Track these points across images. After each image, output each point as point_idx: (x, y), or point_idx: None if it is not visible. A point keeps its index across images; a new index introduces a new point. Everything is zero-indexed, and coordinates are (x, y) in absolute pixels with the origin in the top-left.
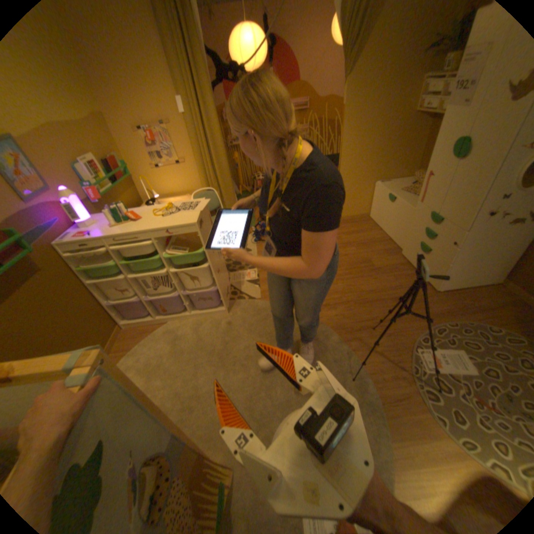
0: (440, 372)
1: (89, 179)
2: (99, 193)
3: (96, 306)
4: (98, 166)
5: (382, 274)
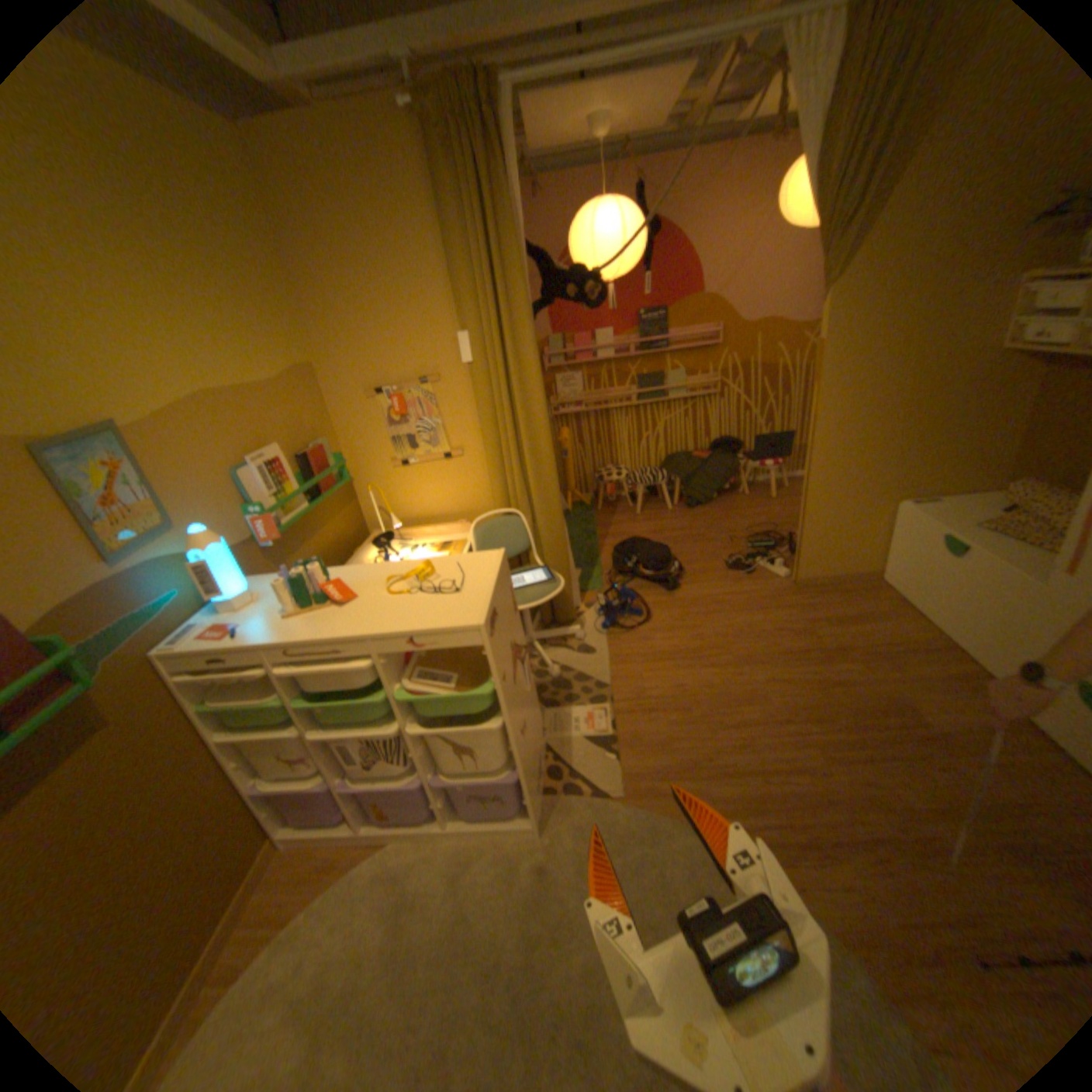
0: None
1: (264, 496)
2: (281, 525)
3: (227, 796)
4: (287, 469)
5: (962, 757)
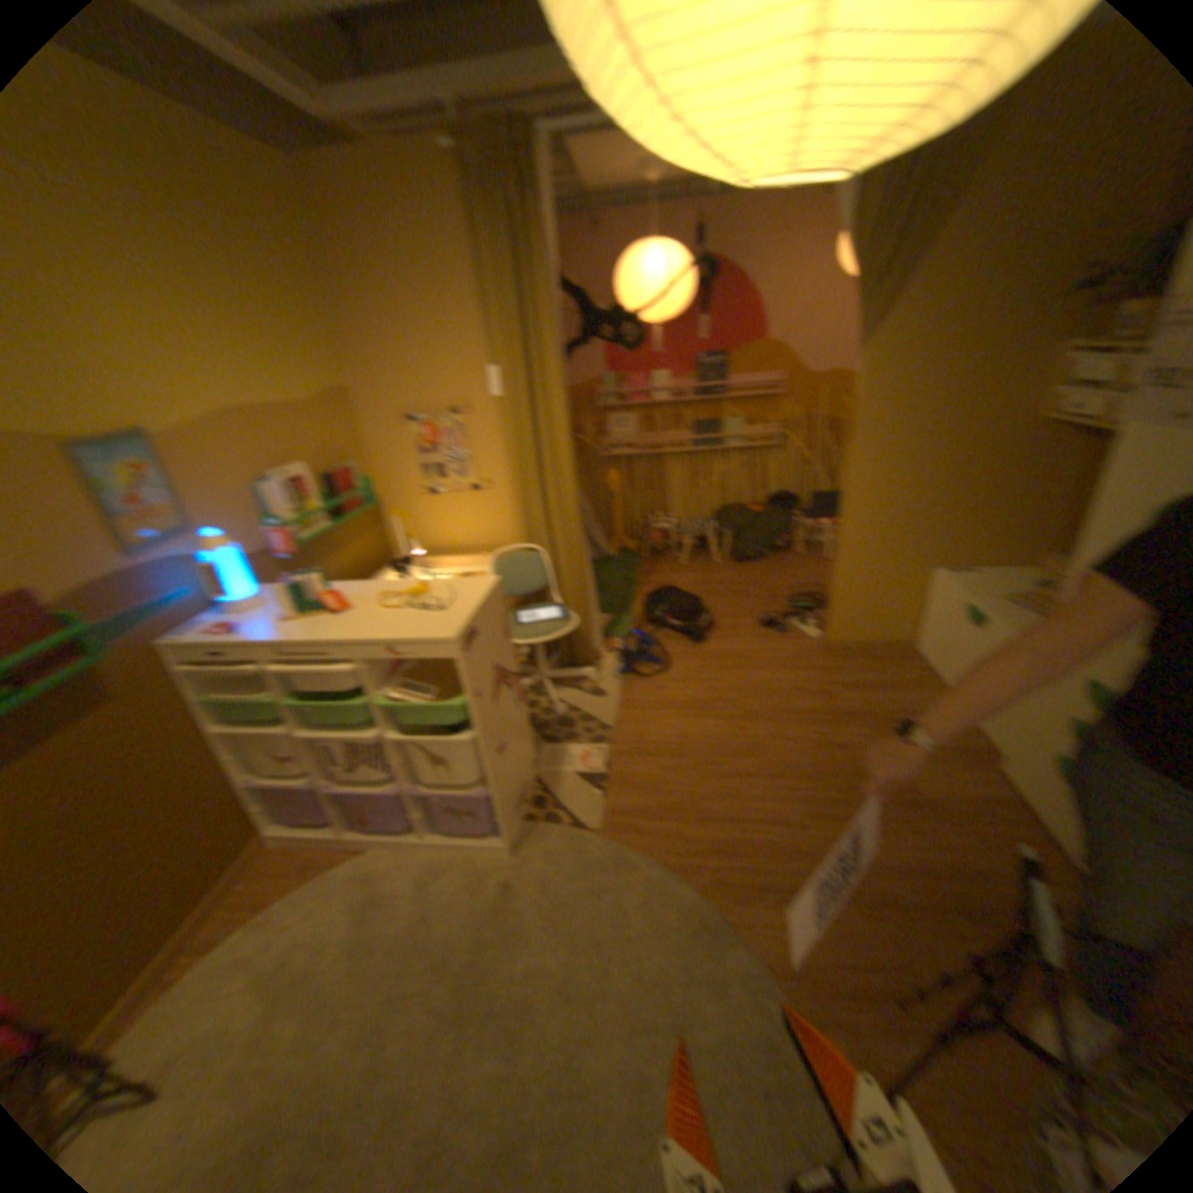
0: None
1: (290, 512)
2: (304, 541)
3: (227, 785)
4: (316, 488)
5: (944, 825)
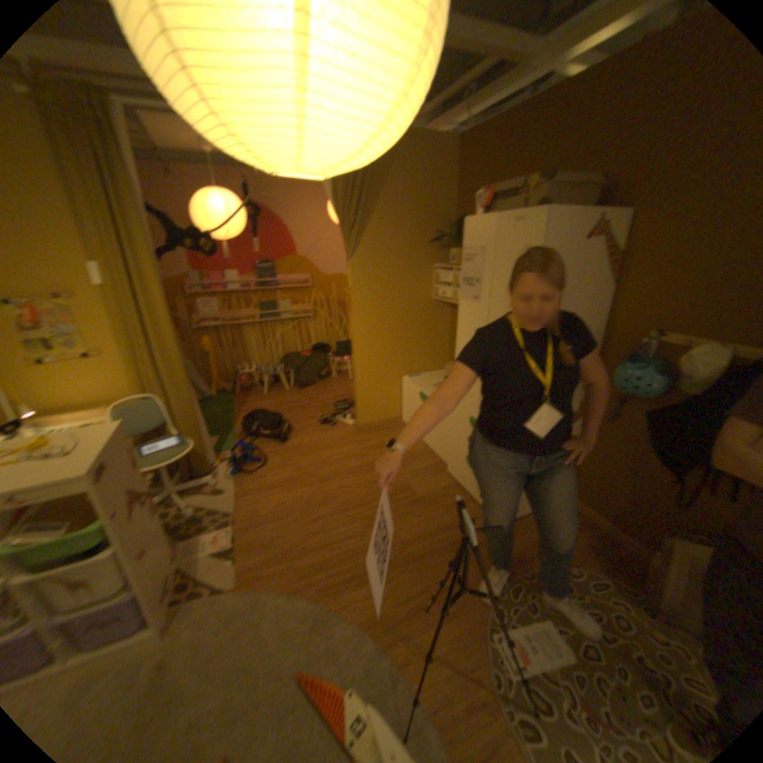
0: (529, 673)
1: None
2: None
3: None
4: None
5: (427, 508)
